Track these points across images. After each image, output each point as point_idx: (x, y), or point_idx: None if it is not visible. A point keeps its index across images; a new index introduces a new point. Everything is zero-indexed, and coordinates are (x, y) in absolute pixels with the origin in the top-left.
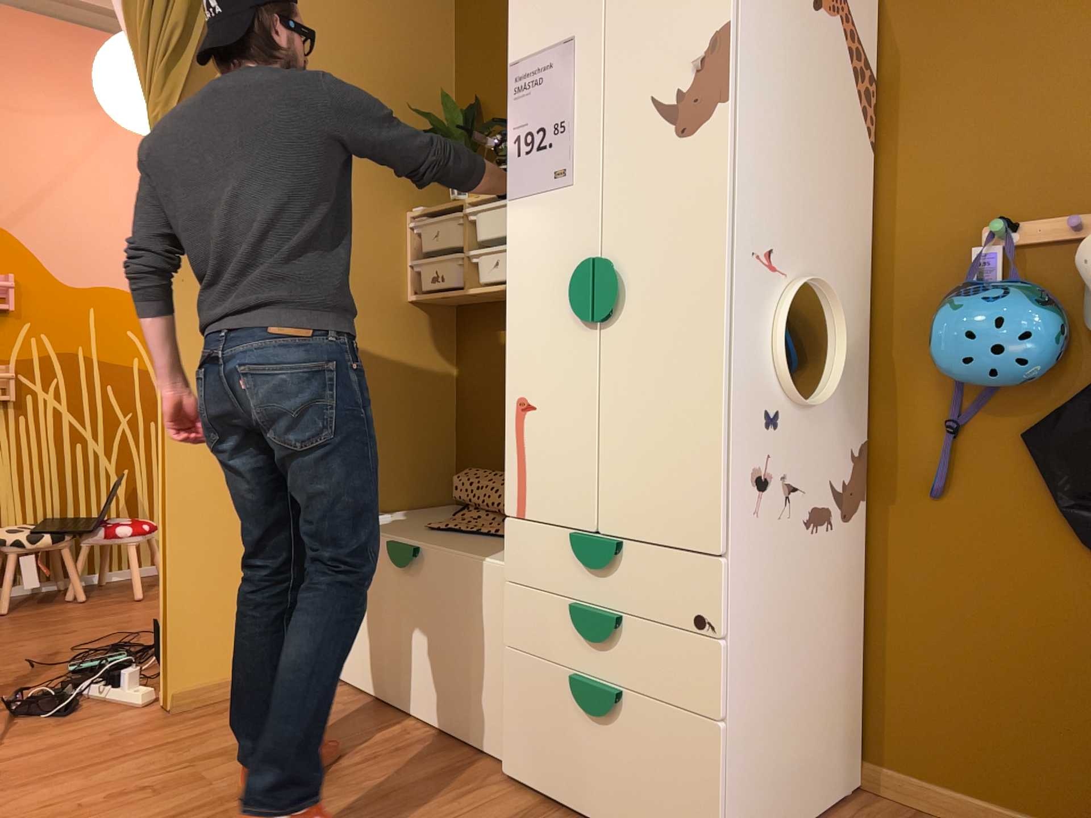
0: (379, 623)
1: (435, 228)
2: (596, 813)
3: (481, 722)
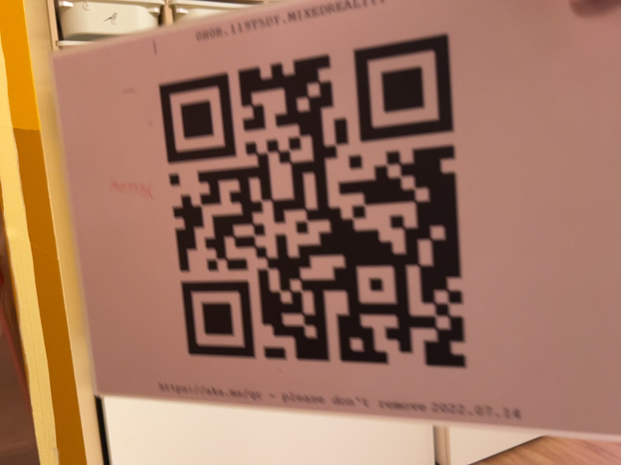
0: (250, 459)
1: (114, 10)
2: (524, 437)
3: (404, 458)
